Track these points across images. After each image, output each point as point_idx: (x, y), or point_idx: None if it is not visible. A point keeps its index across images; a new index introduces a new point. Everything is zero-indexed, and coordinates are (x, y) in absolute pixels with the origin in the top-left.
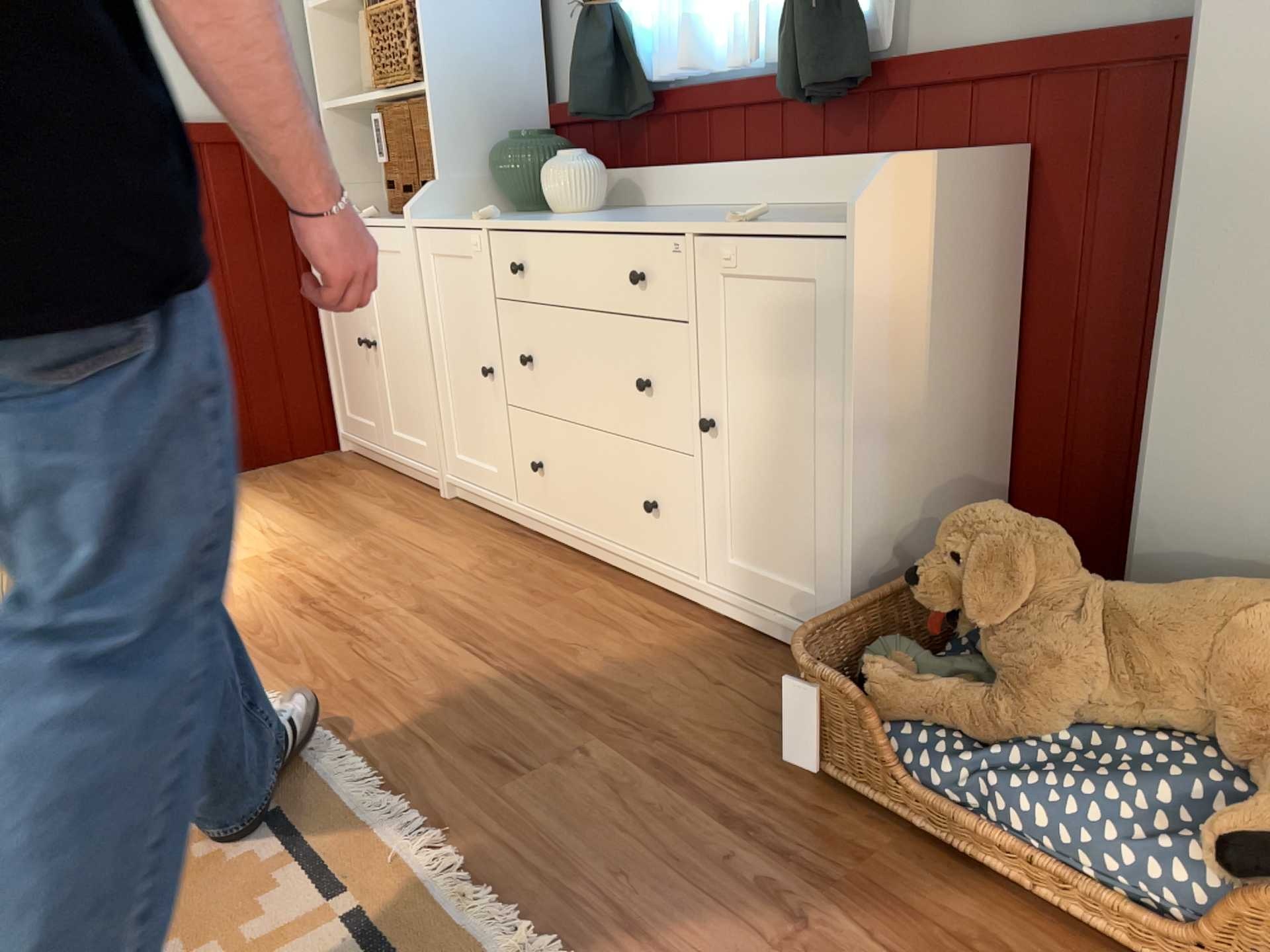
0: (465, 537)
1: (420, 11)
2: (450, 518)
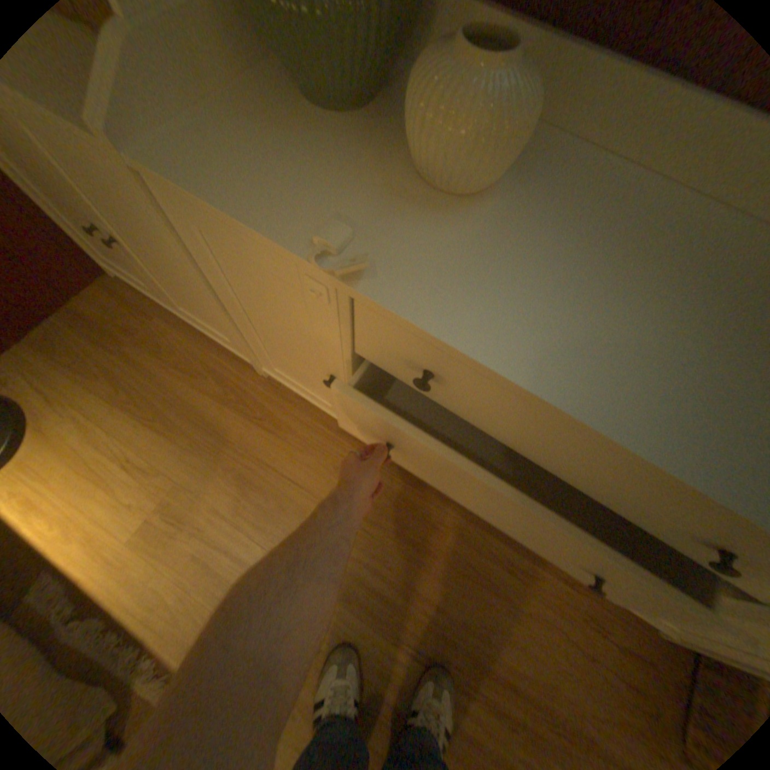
0: (318, 452)
1: None
2: (287, 414)
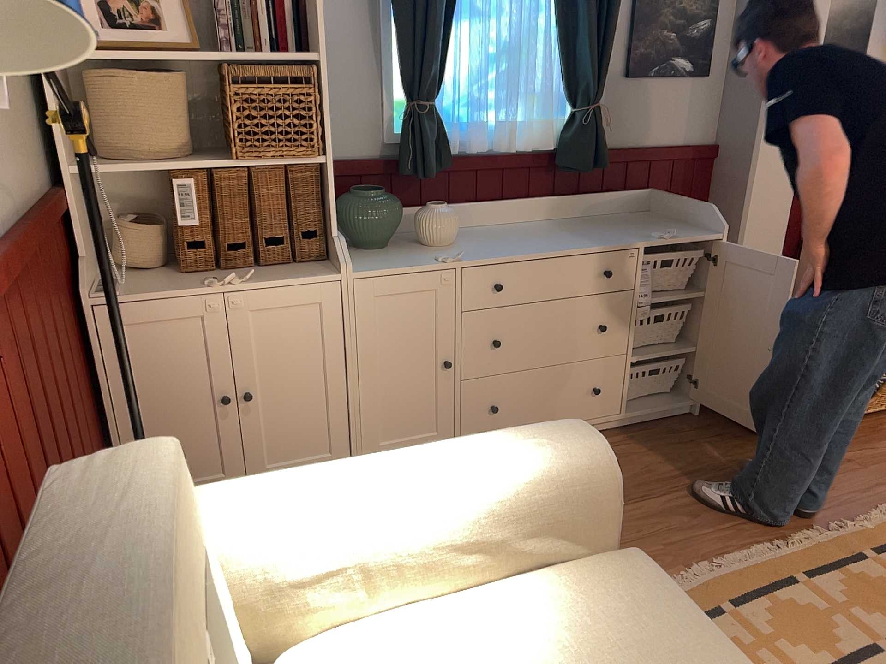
0: None
1: (325, 97)
2: None
